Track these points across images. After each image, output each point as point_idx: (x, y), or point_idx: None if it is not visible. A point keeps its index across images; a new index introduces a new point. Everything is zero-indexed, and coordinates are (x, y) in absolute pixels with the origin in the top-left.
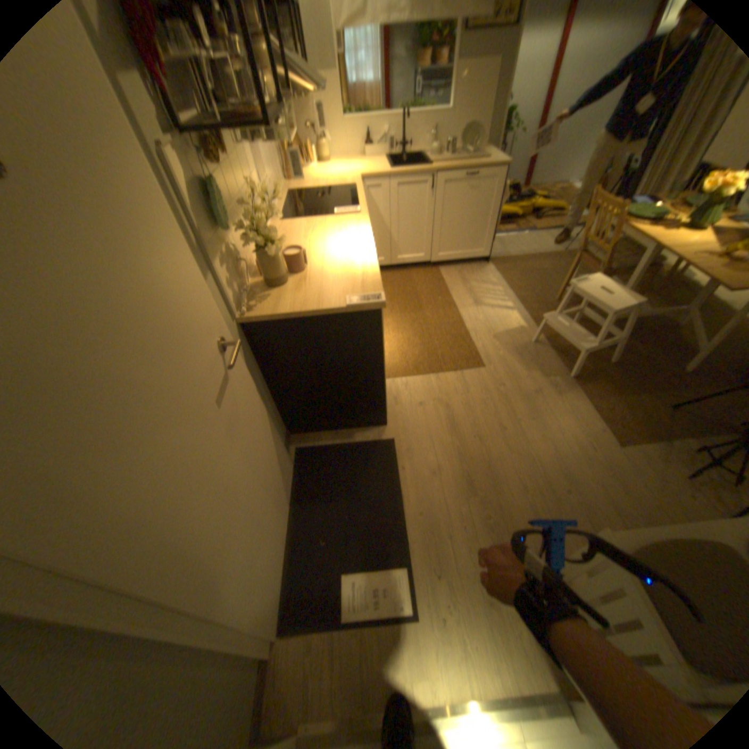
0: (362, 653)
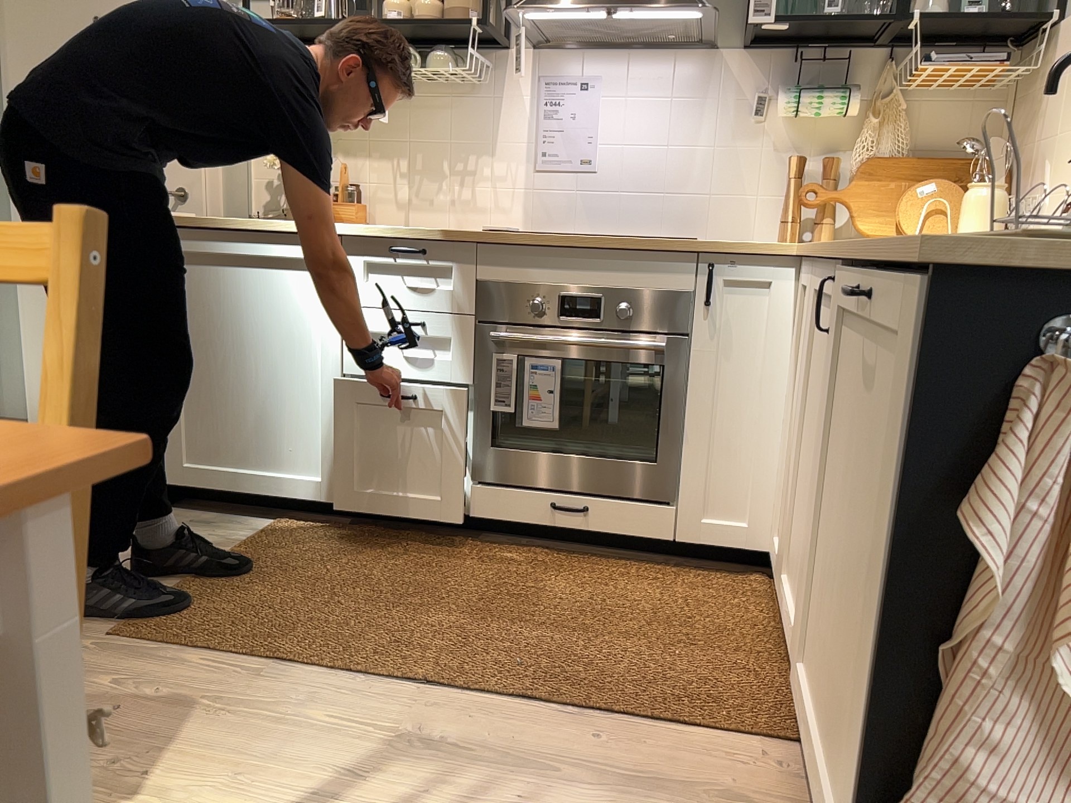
0: None
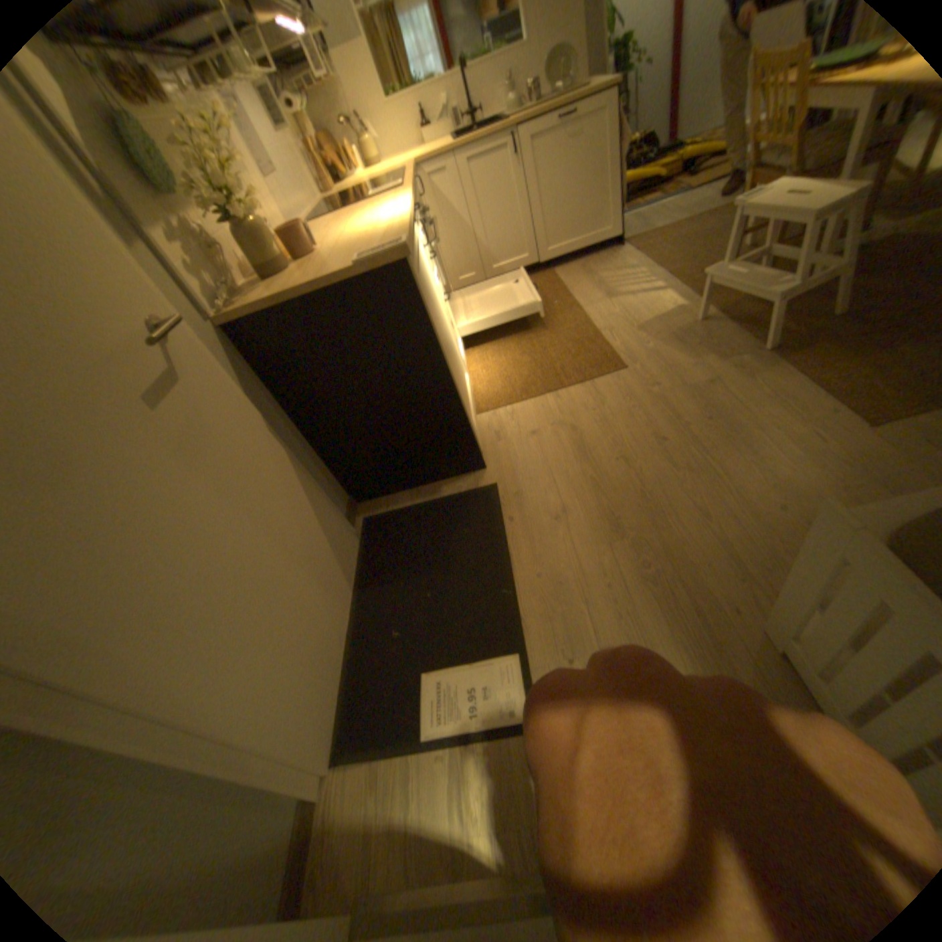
0: (451, 788)
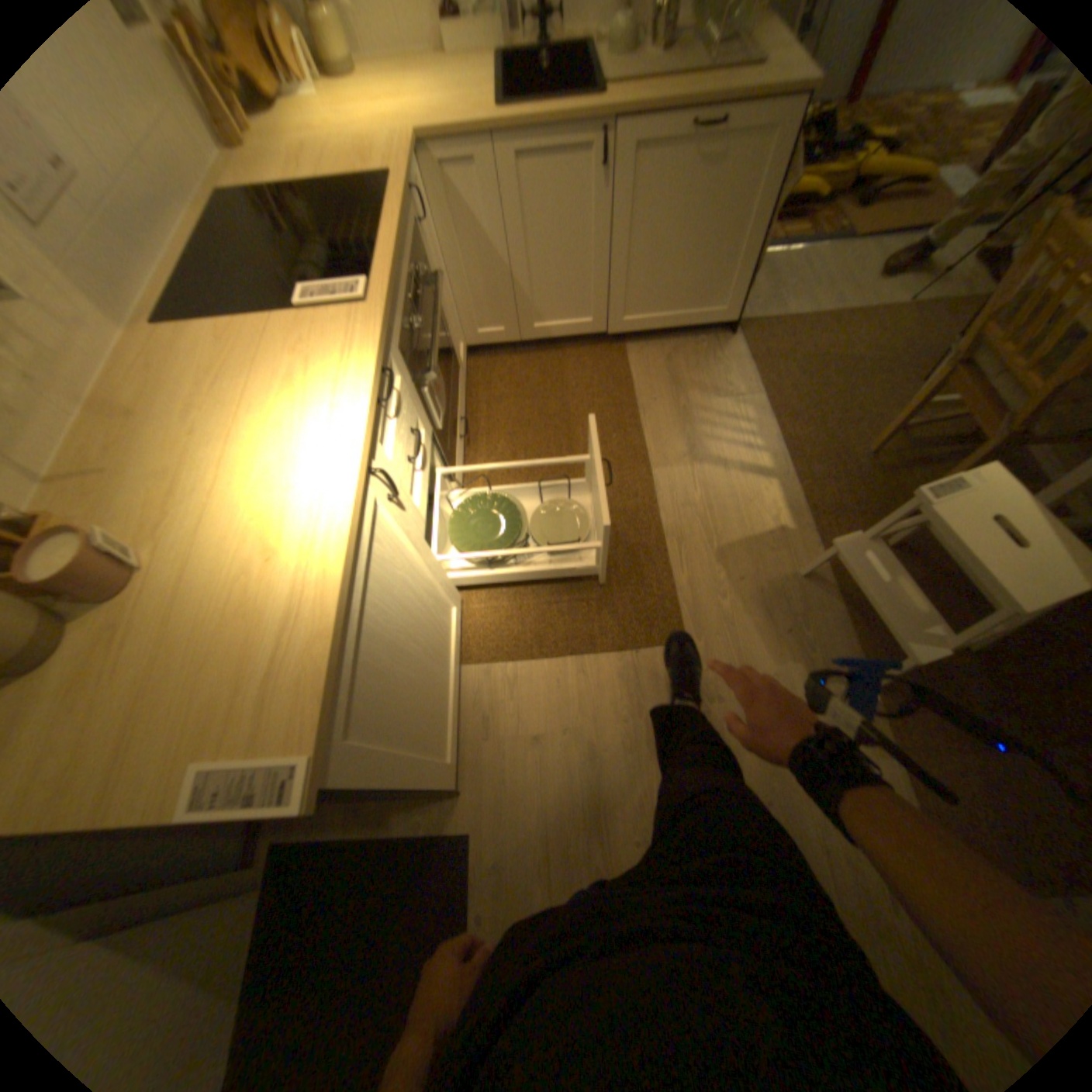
0: None
